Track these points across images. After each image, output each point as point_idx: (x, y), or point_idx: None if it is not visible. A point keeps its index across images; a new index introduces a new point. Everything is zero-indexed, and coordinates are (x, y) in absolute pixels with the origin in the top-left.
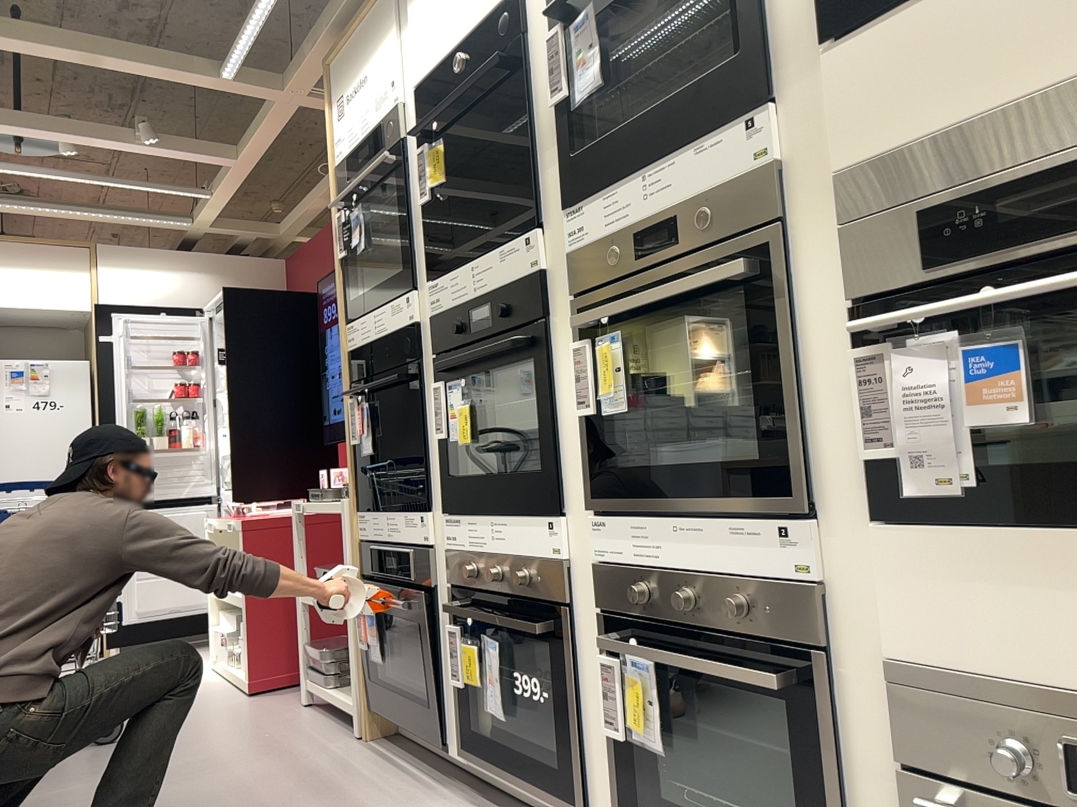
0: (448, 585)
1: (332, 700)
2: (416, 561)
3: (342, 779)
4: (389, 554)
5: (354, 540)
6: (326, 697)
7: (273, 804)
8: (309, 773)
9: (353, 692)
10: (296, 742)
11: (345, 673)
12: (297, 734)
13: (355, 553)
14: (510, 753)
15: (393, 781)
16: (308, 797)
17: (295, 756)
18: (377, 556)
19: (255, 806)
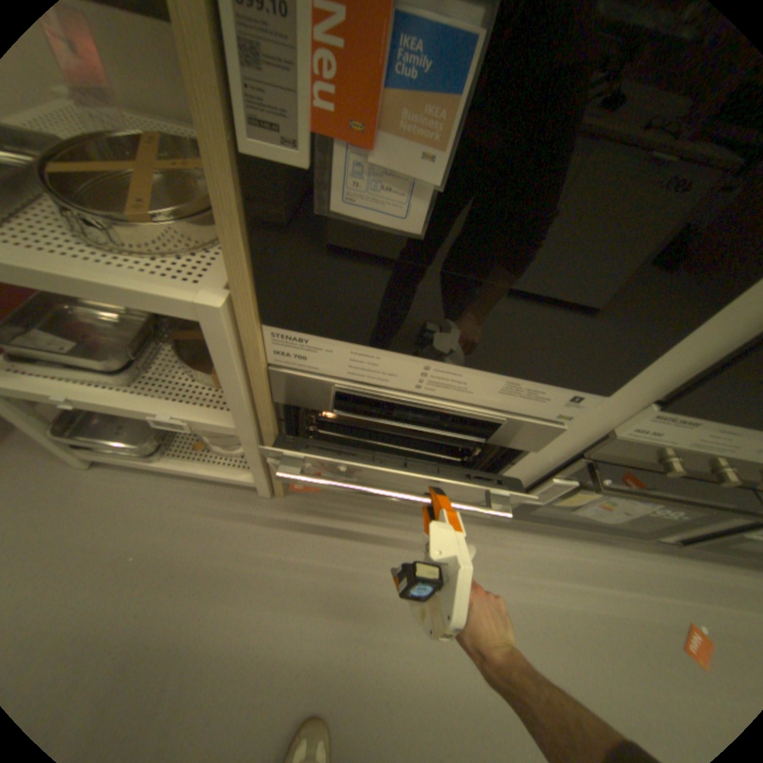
0: (591, 457)
1: (178, 471)
2: (514, 426)
3: (354, 569)
4: (417, 403)
5: (258, 362)
6: (158, 467)
7: (352, 661)
8: (310, 586)
9: (258, 479)
10: (203, 546)
11: (167, 435)
12: (176, 530)
13: (261, 378)
14: (579, 520)
15: (400, 539)
16: (368, 621)
17: (244, 570)
18: (364, 396)
19: (344, 683)
